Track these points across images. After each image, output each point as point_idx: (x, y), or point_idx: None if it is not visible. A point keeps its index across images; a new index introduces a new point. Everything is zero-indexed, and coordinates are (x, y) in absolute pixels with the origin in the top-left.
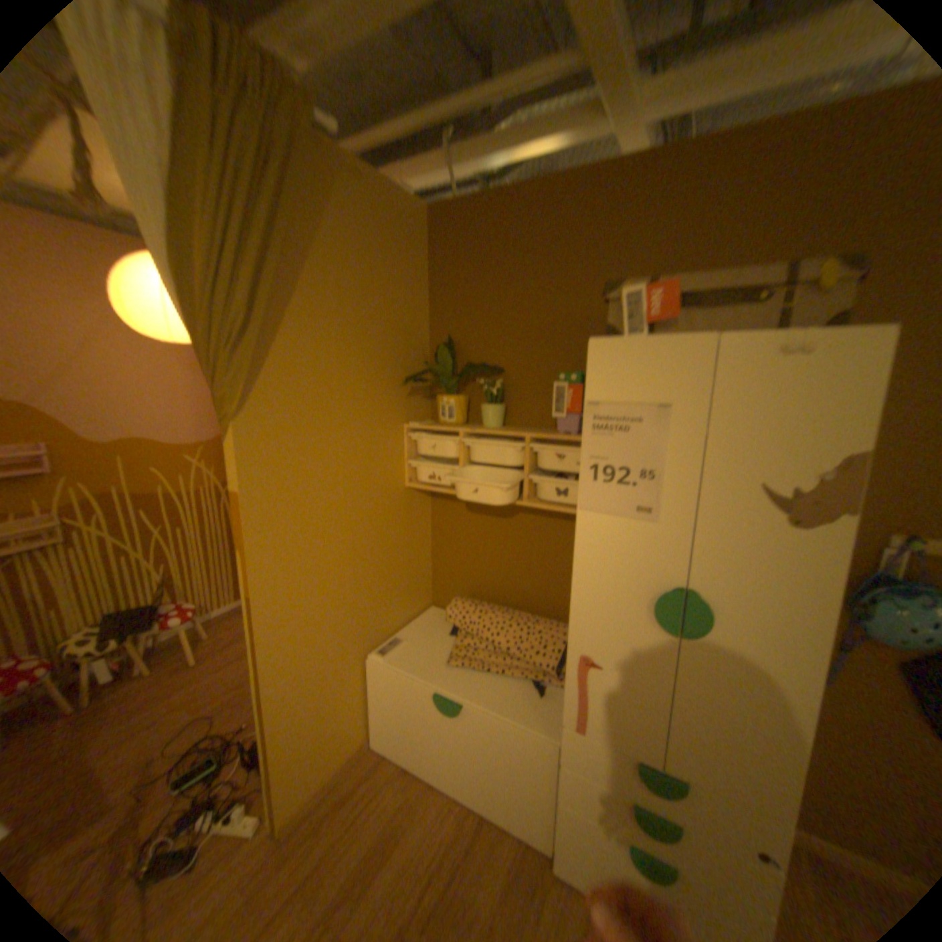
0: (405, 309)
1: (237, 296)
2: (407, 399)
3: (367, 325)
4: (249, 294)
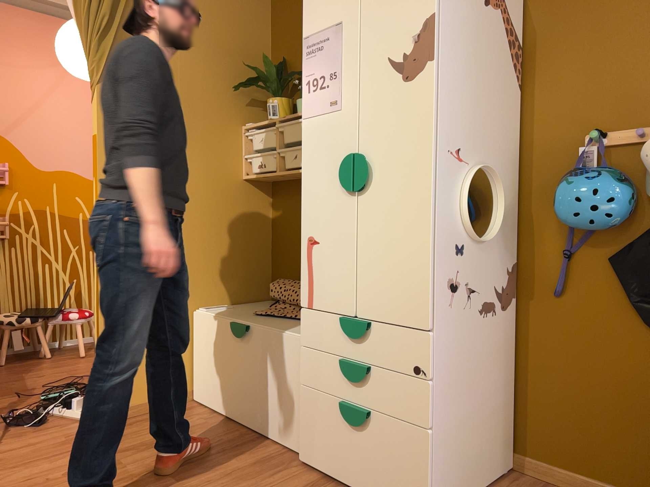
0: (247, 37)
1: (106, 5)
2: (247, 106)
3: (209, 42)
4: (113, 4)
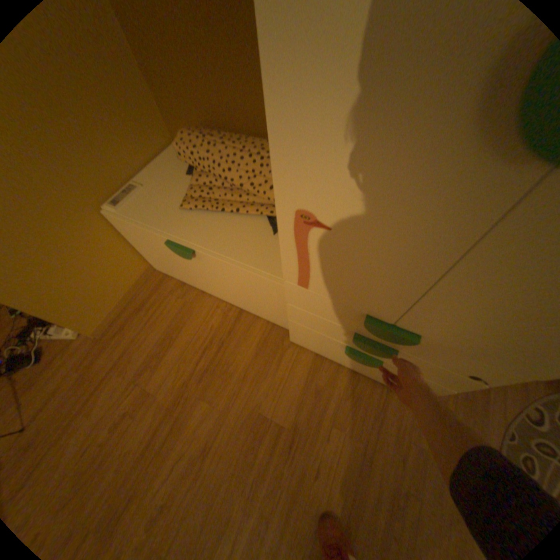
0: None
1: None
2: None
3: None
4: None
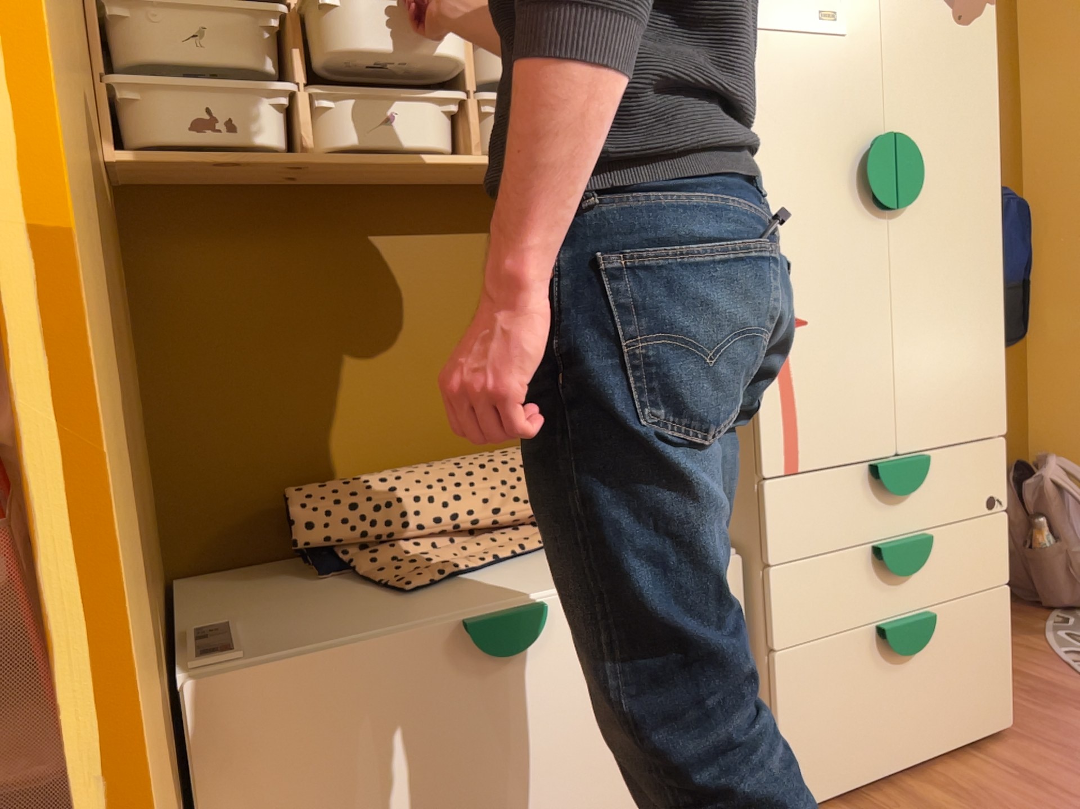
0: None
1: None
2: None
3: None
4: None
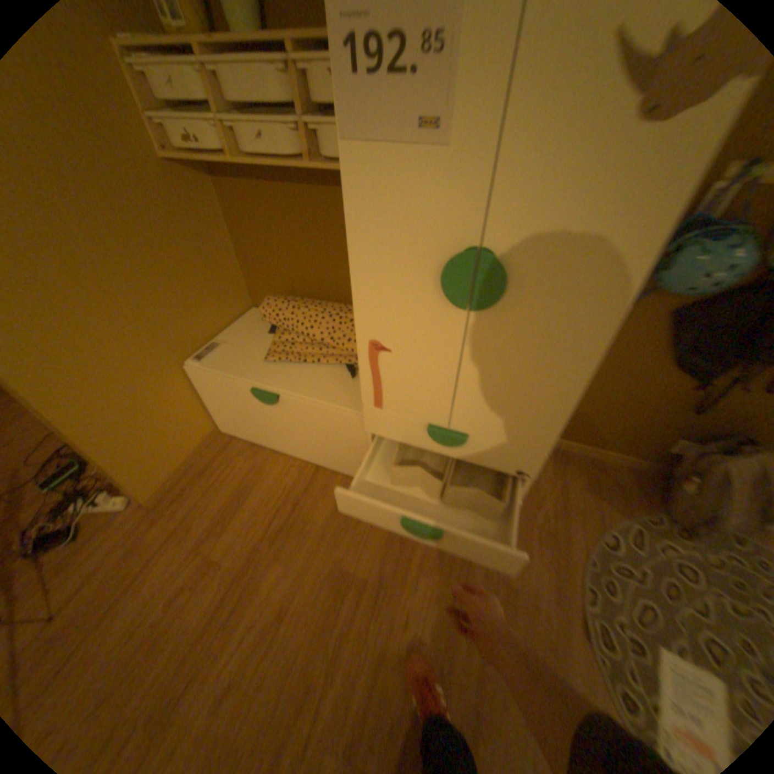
0: None
1: None
2: None
3: None
4: None
